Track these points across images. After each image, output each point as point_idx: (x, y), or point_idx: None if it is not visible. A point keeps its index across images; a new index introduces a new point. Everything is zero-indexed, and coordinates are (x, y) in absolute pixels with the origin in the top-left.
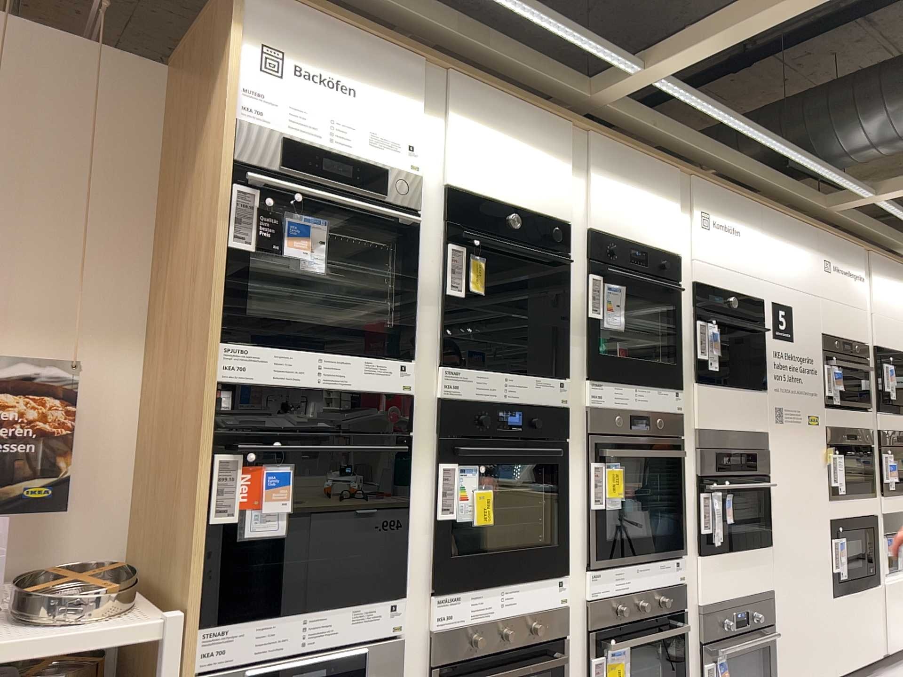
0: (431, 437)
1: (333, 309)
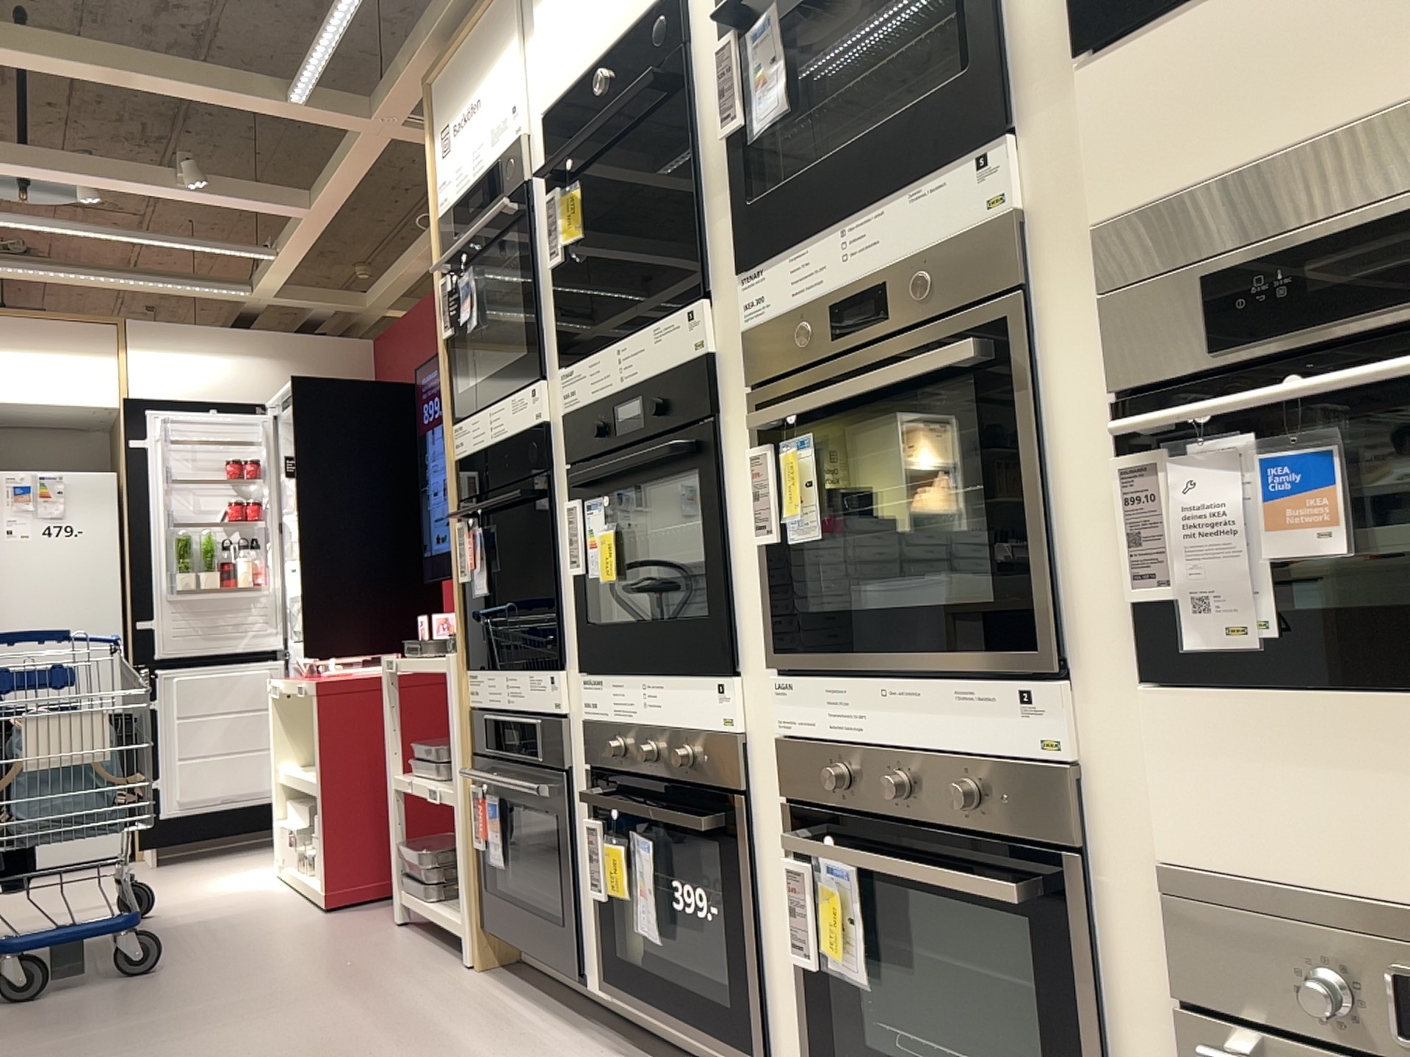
0: (567, 475)
1: (509, 352)
